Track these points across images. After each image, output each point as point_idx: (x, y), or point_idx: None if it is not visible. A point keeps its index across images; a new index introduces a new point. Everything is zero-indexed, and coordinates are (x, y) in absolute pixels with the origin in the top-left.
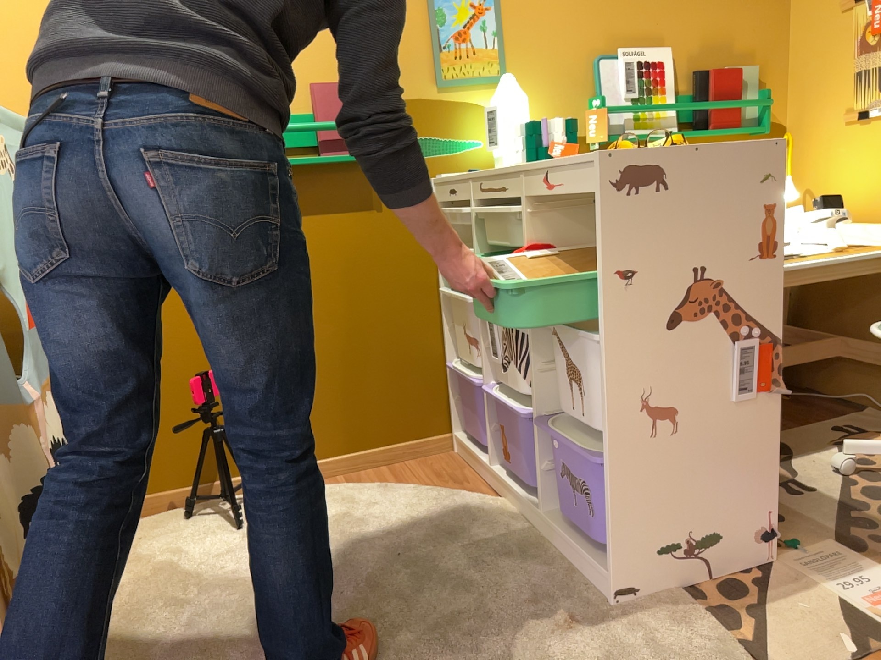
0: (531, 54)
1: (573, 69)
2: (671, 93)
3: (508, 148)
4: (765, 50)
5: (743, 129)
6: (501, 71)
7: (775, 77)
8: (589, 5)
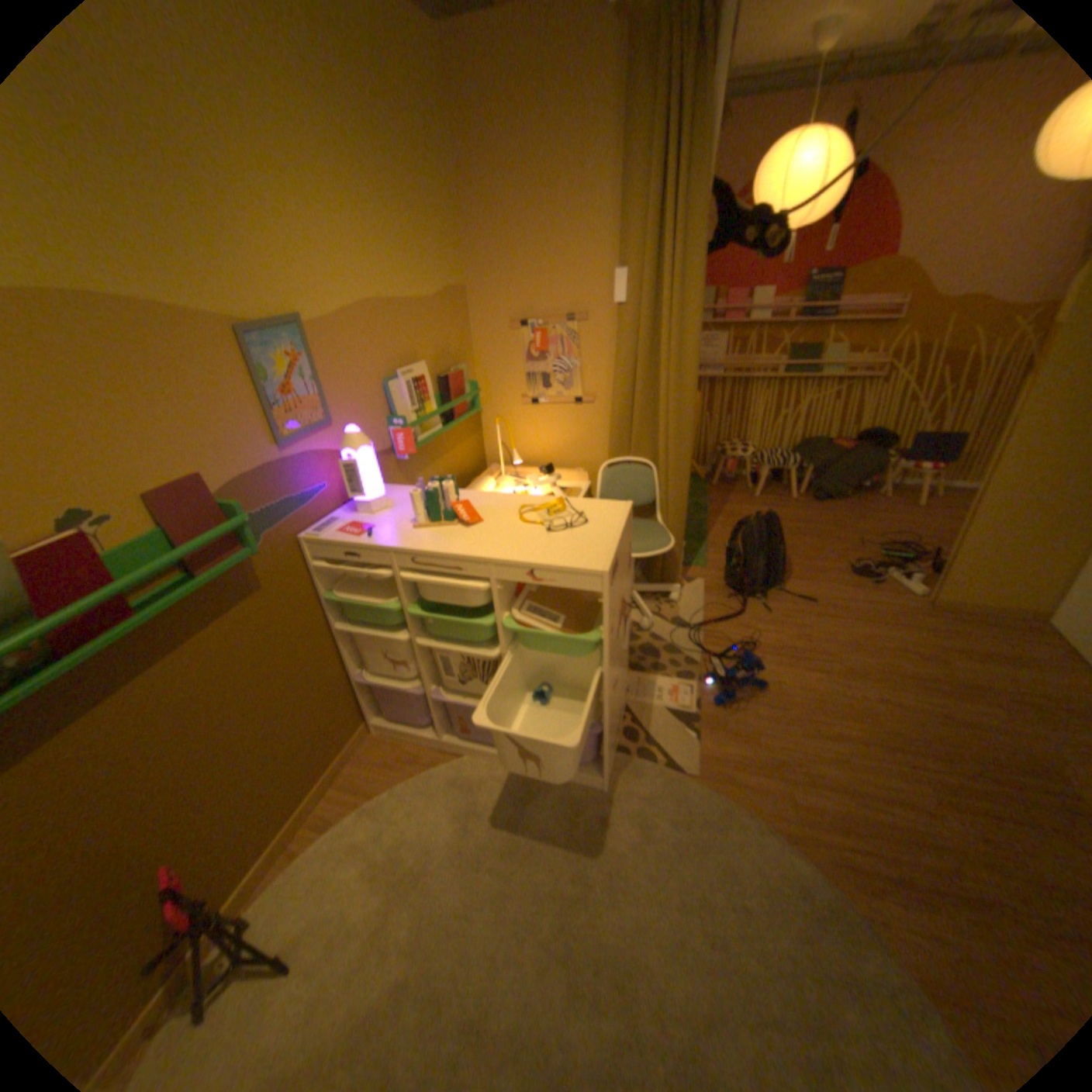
0: (342, 390)
1: (372, 395)
2: (433, 398)
3: (372, 494)
4: (464, 349)
5: (471, 414)
6: (327, 414)
7: (471, 368)
8: (371, 335)
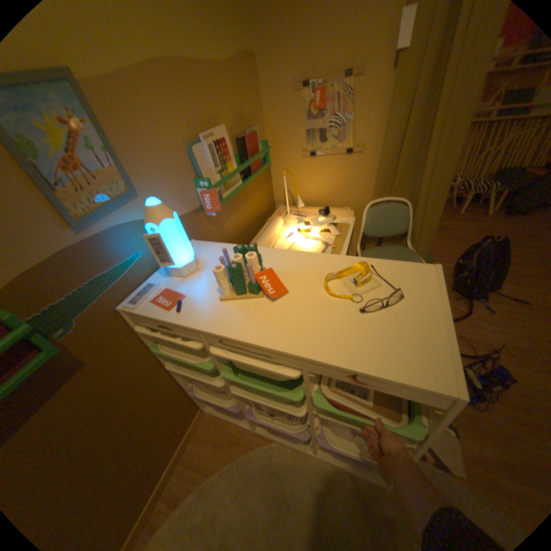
0: (144, 157)
1: (177, 159)
2: (233, 157)
3: (181, 260)
4: (256, 112)
5: (264, 168)
6: (128, 184)
7: (261, 128)
8: (168, 97)
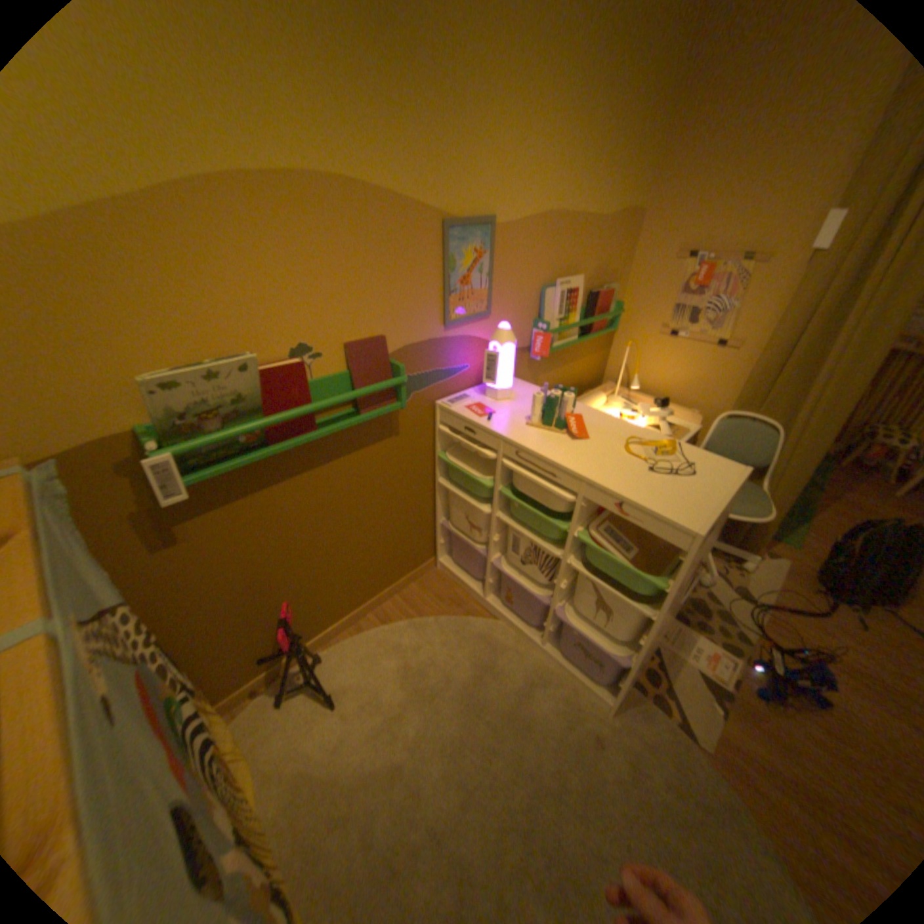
0: (507, 289)
1: (529, 298)
2: (579, 311)
3: (501, 384)
4: (622, 269)
5: (607, 331)
6: (488, 307)
7: (622, 288)
8: (546, 244)
